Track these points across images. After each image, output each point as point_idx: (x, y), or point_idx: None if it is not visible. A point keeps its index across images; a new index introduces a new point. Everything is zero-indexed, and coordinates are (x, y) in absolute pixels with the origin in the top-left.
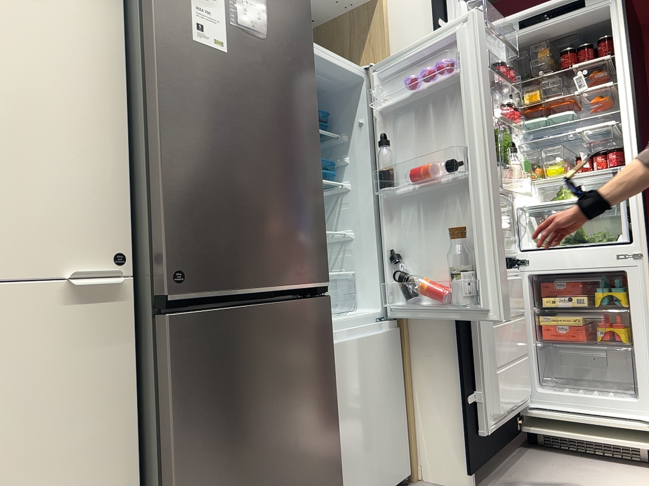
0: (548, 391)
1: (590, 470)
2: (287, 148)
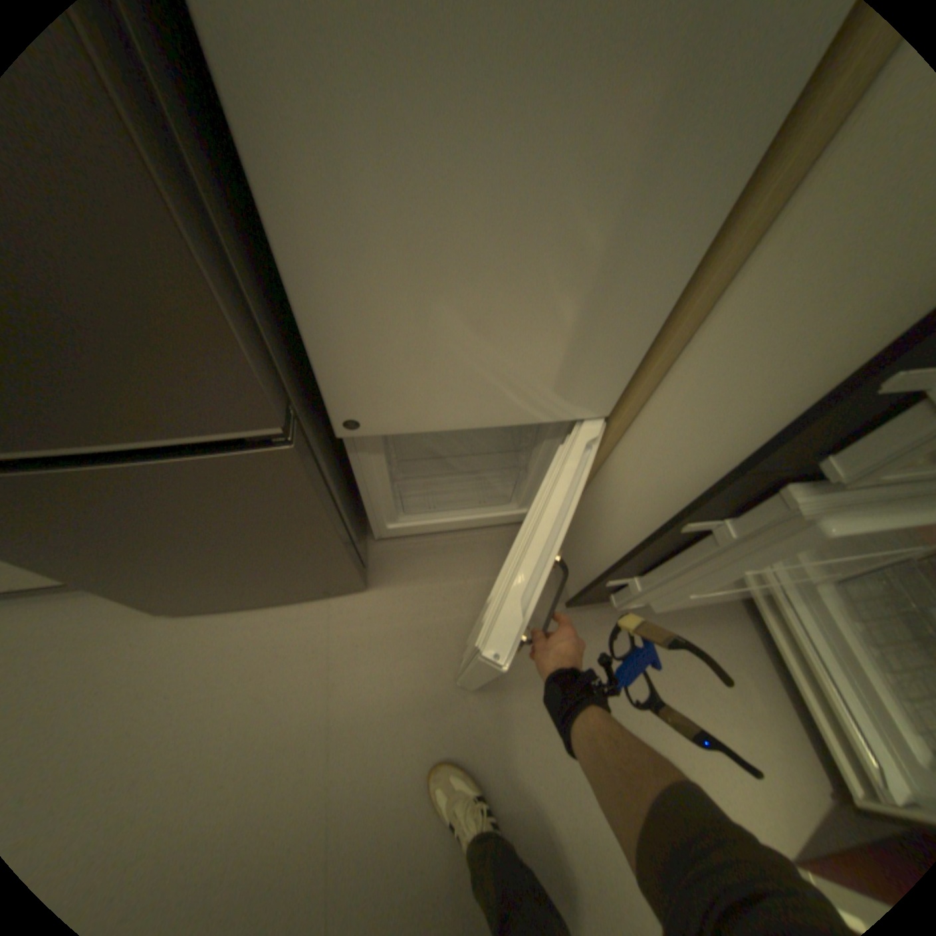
0: (828, 599)
1: (741, 695)
2: None
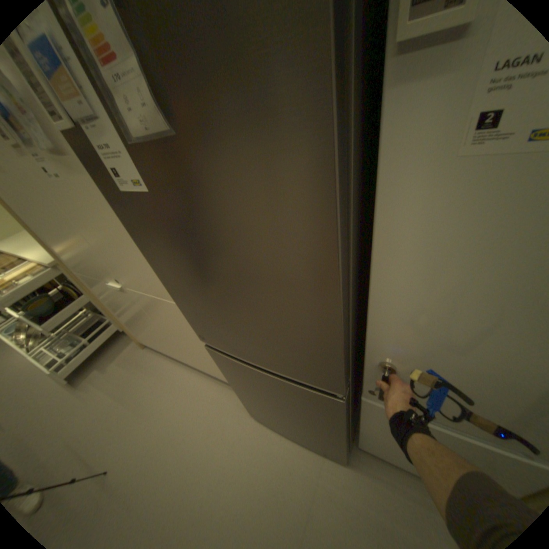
0: None
1: None
2: (264, 285)
